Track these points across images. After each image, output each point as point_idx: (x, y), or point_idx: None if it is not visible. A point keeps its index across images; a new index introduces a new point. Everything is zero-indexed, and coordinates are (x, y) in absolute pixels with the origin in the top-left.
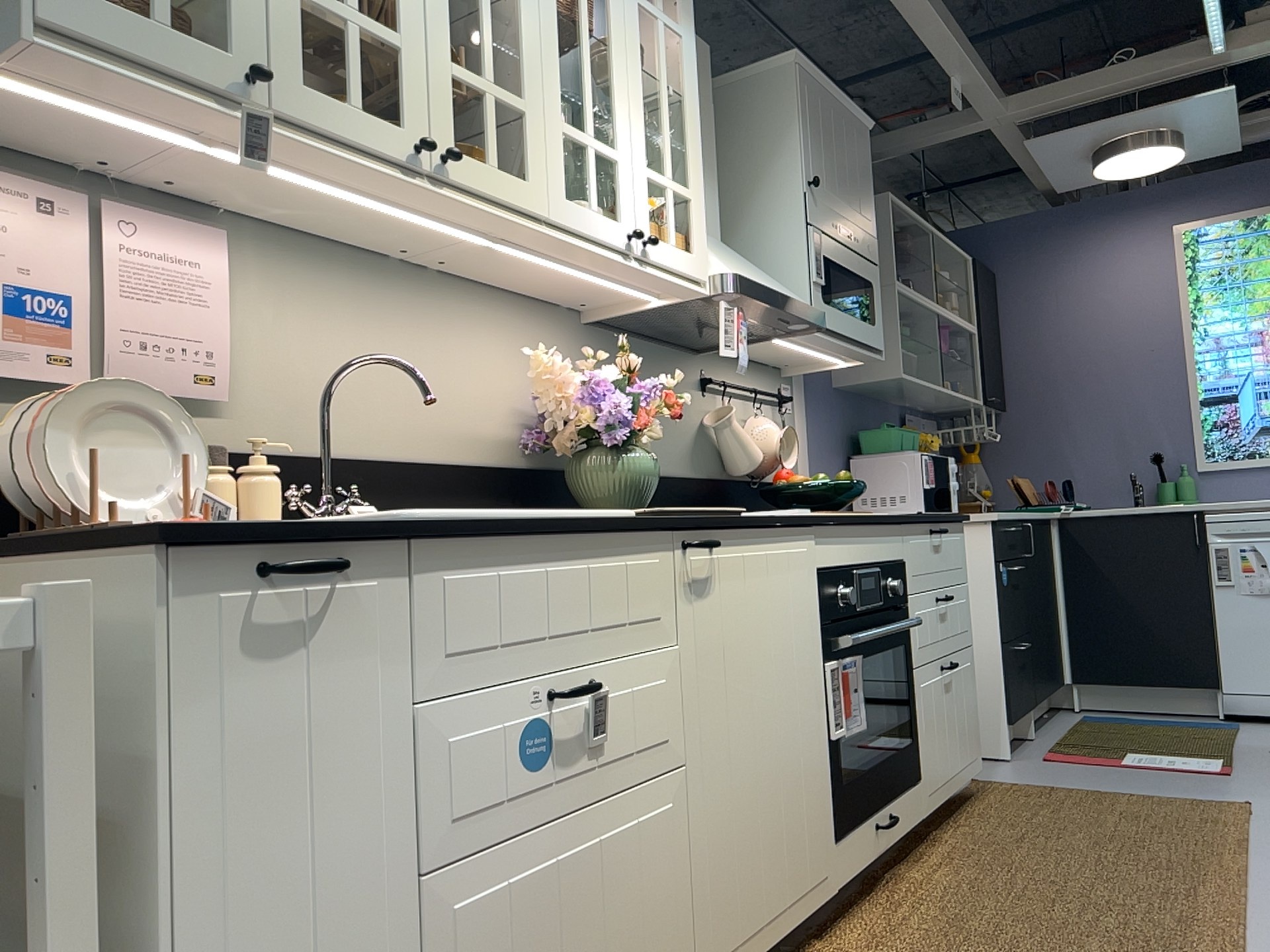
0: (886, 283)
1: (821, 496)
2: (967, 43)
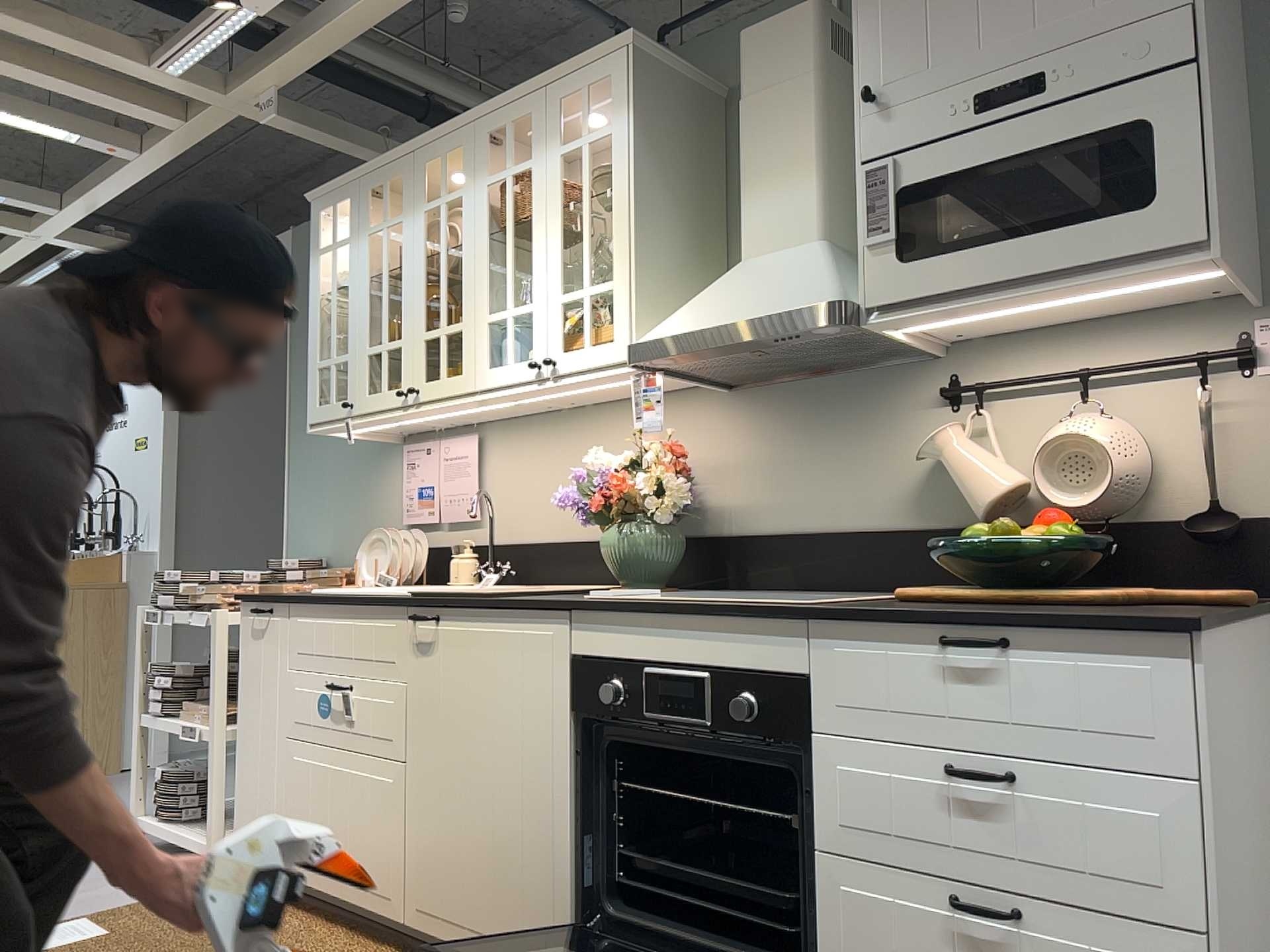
0: None
1: (977, 561)
2: None
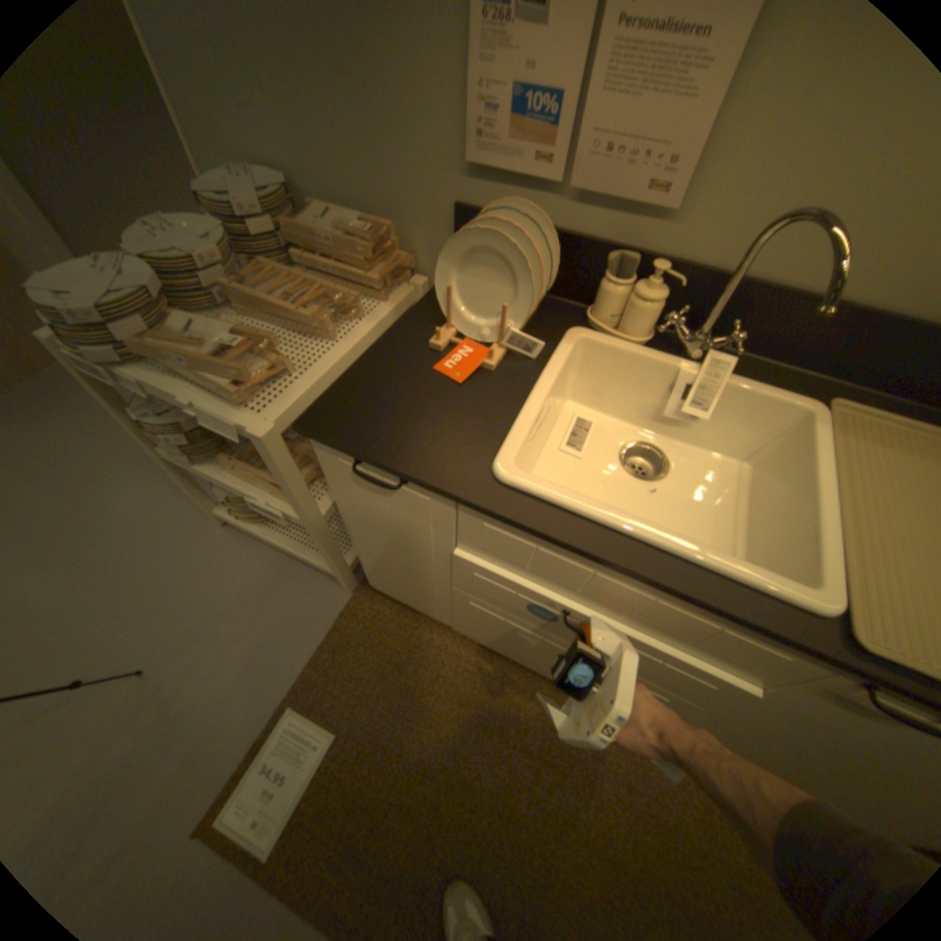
0: None
1: None
2: None
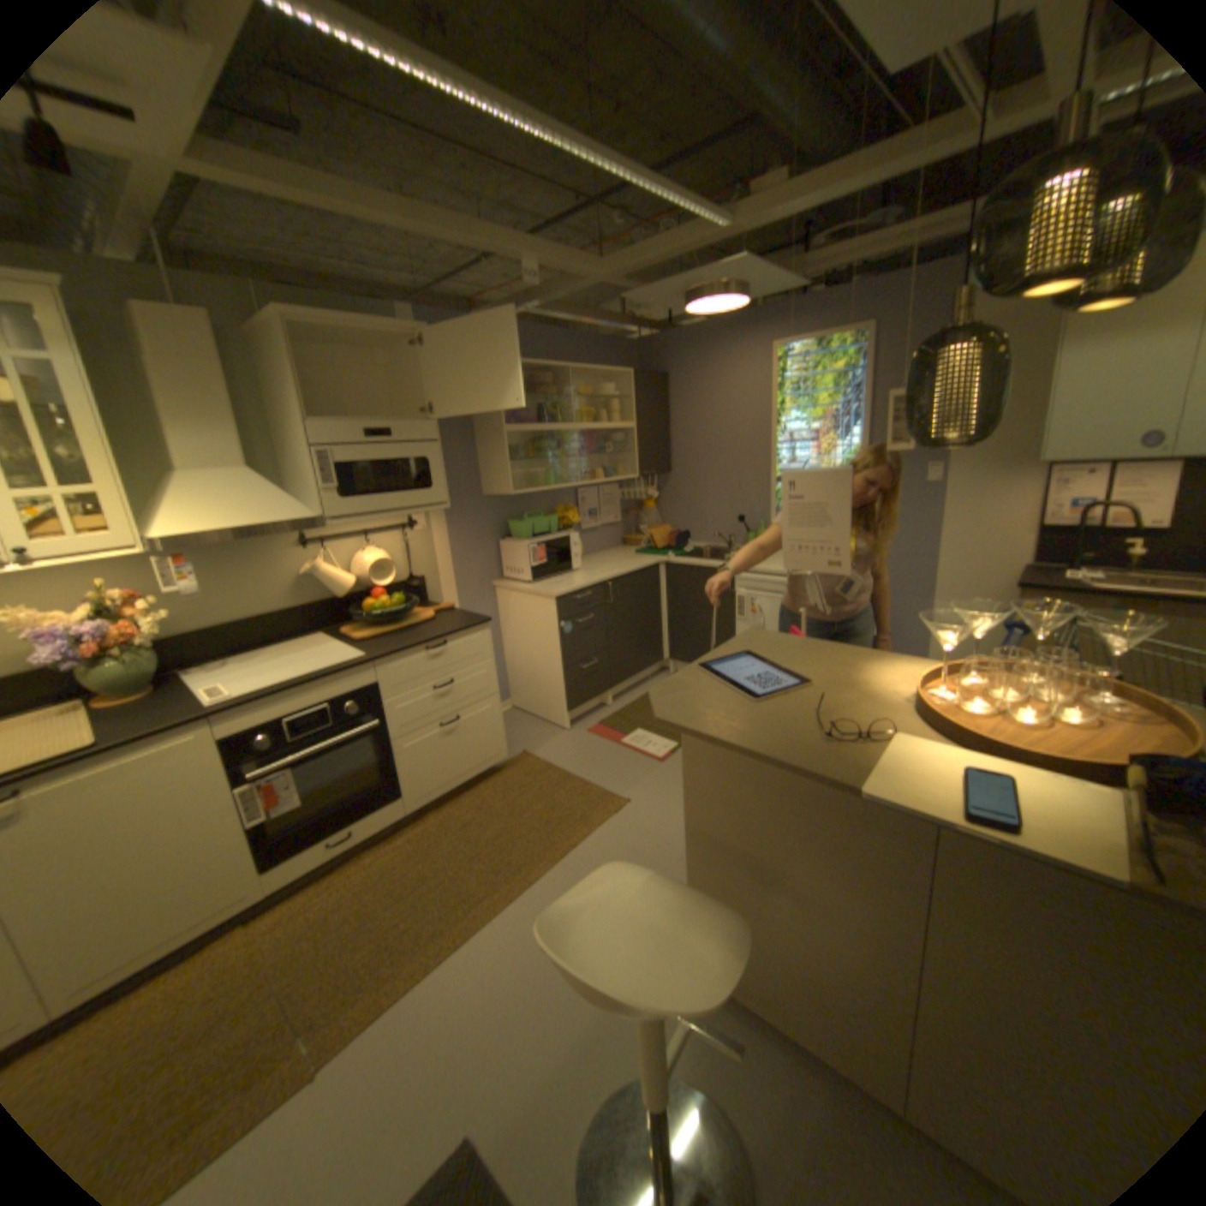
0: (499, 426)
1: (377, 616)
2: (515, 234)
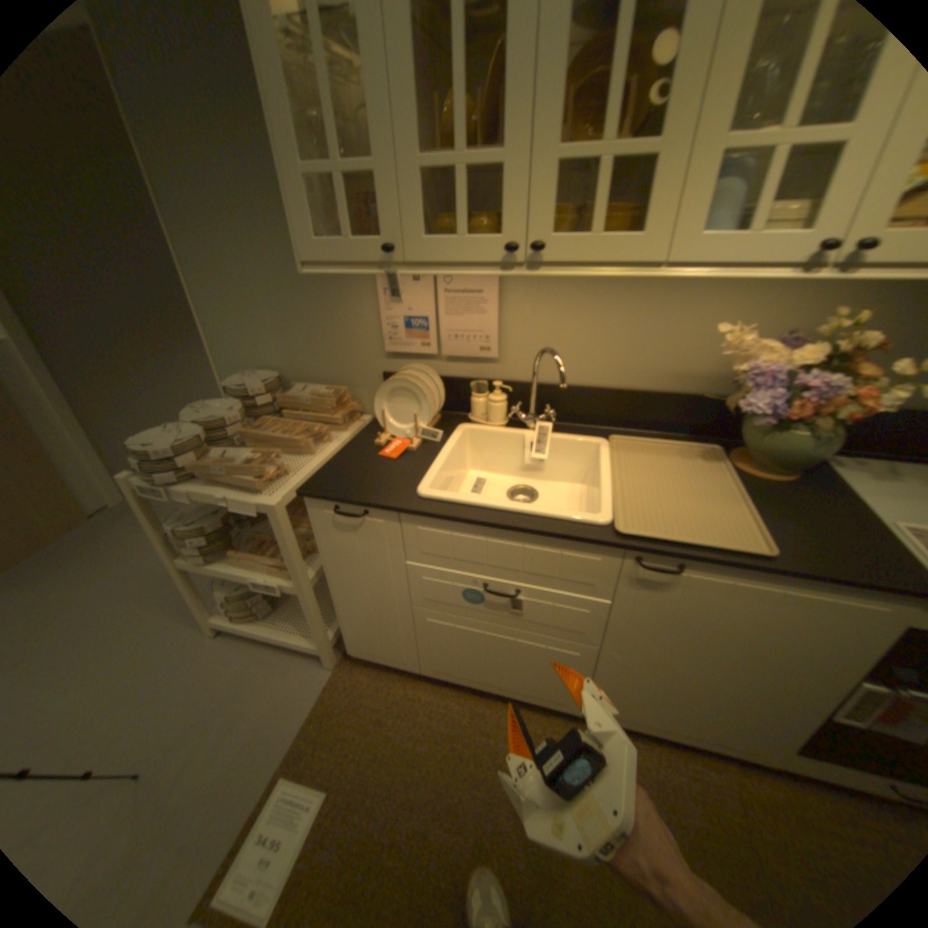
0: None
1: None
2: None
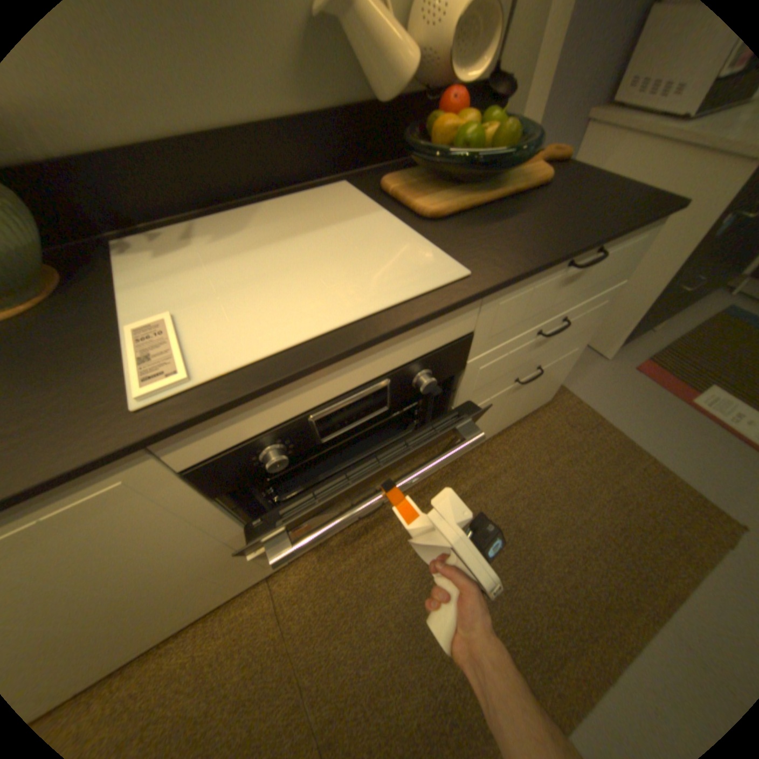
0: None
1: (458, 159)
2: None
